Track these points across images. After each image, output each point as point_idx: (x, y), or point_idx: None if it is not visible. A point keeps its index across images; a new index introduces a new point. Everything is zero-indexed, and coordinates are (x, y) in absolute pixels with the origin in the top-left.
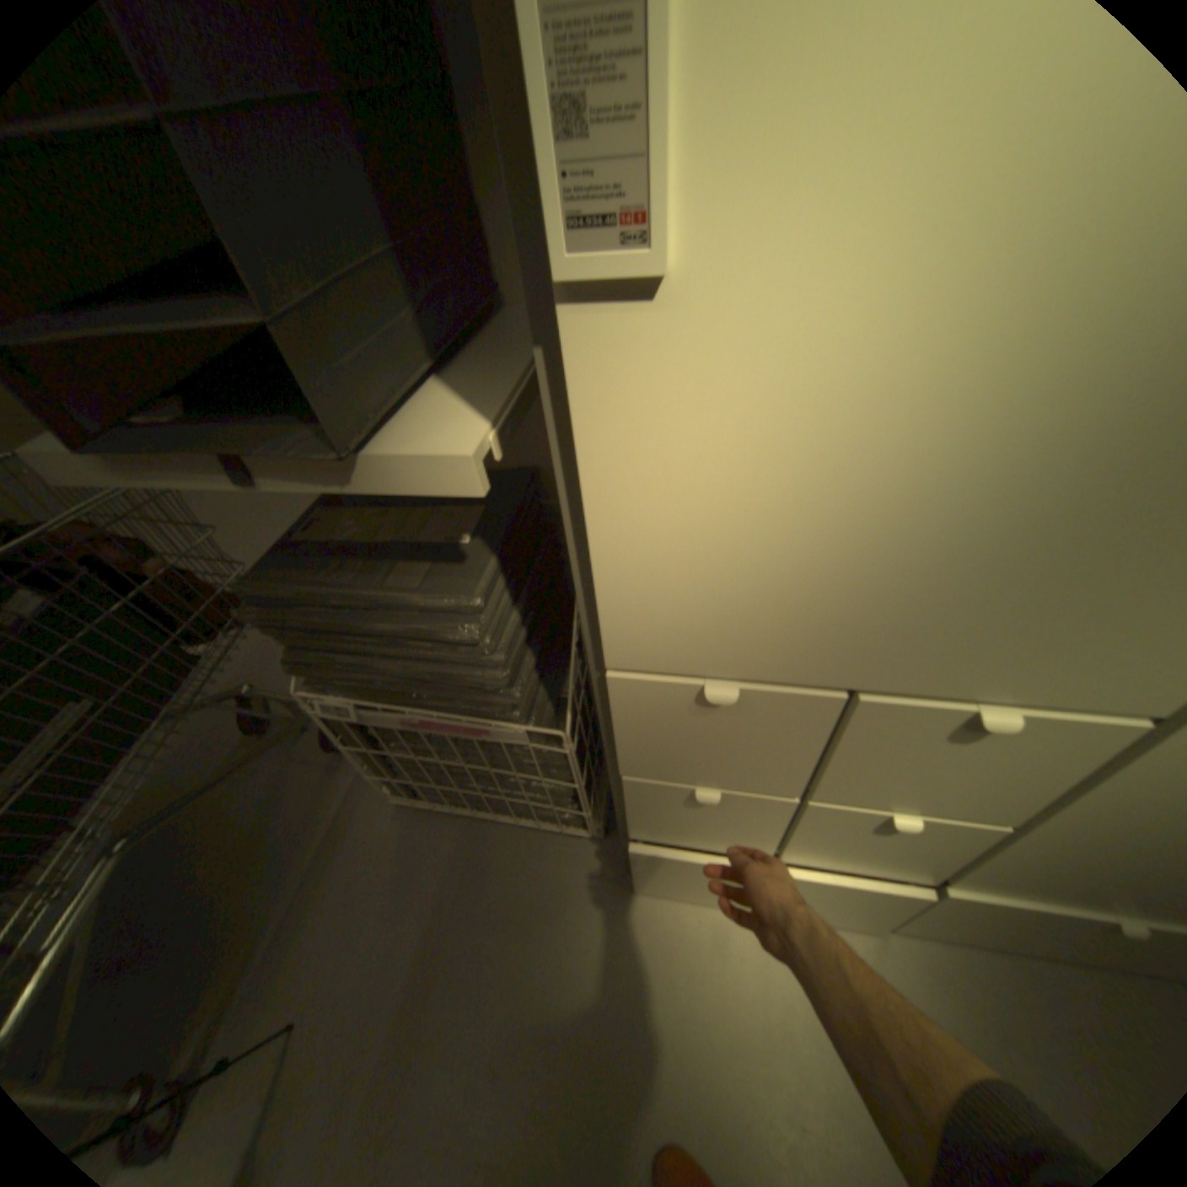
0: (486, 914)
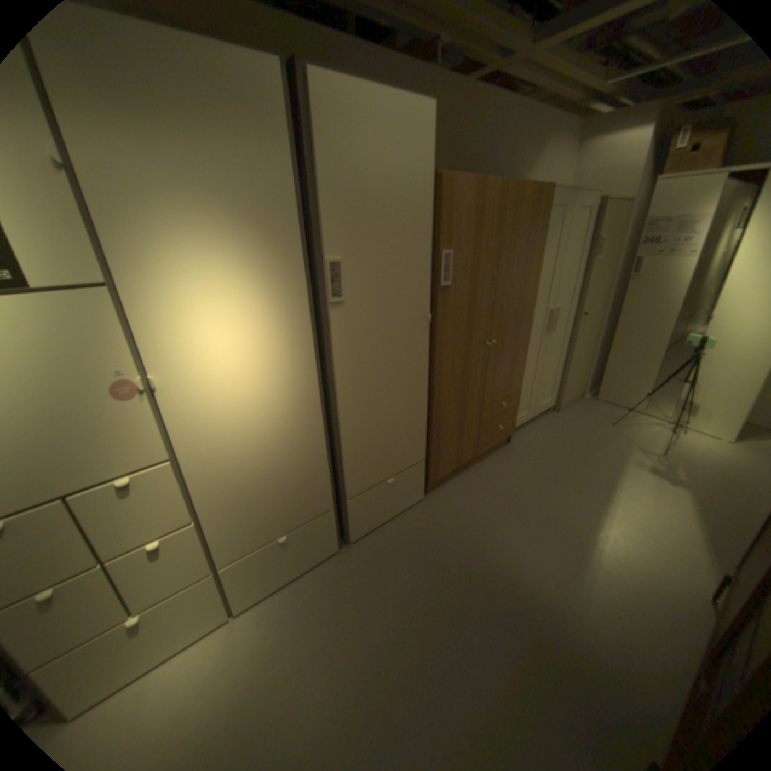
0: None
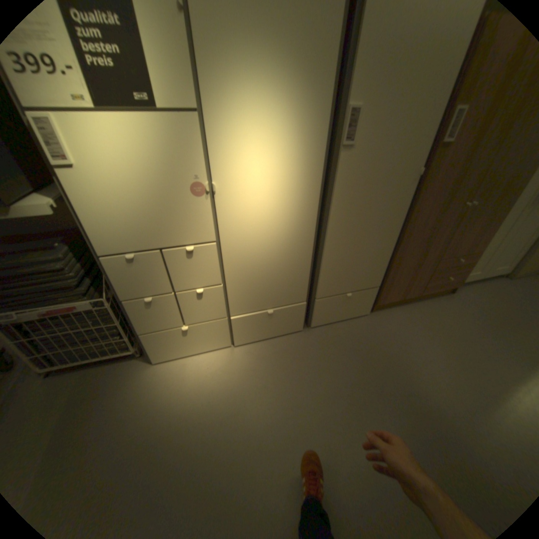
0: (91, 396)
